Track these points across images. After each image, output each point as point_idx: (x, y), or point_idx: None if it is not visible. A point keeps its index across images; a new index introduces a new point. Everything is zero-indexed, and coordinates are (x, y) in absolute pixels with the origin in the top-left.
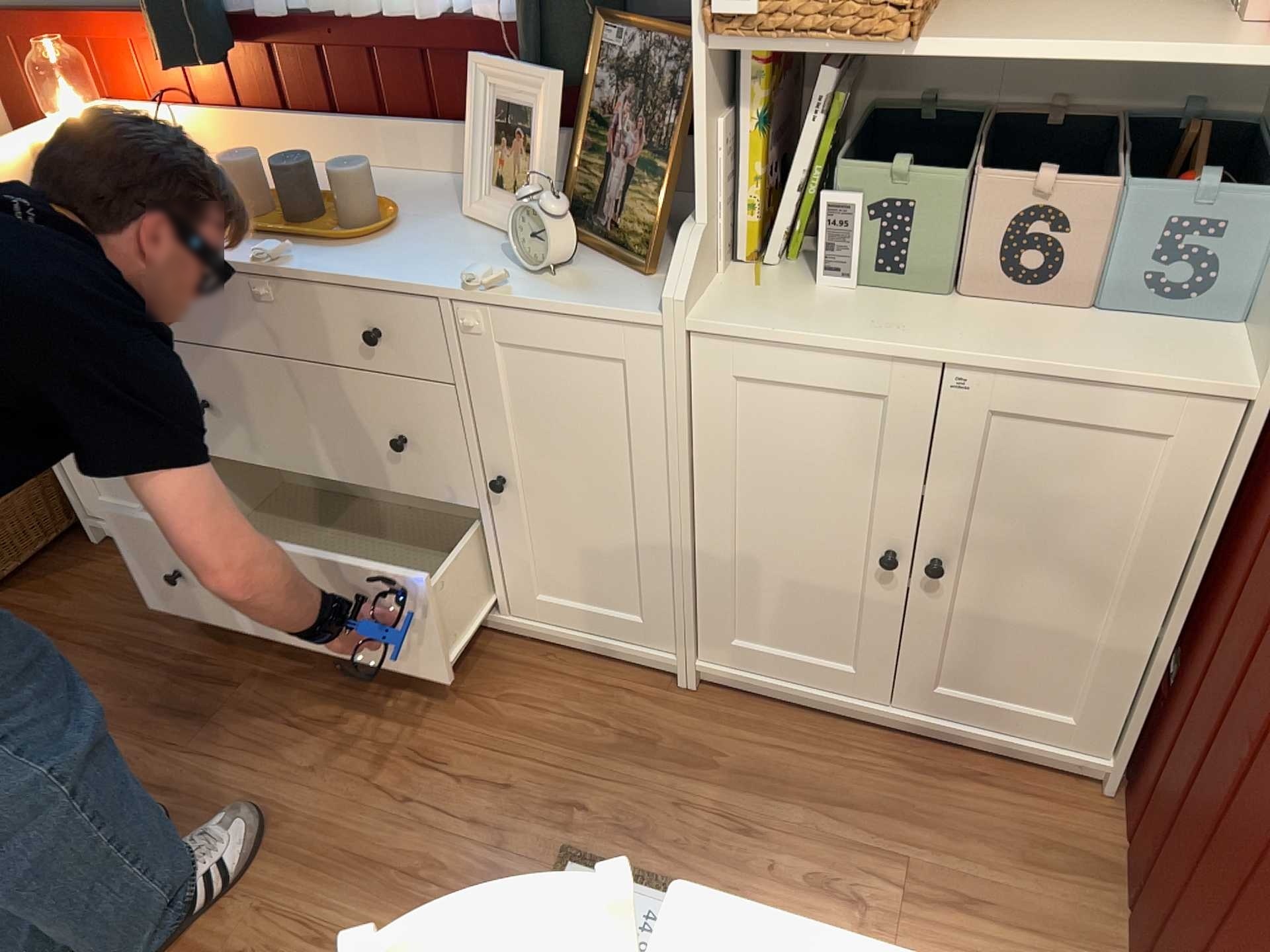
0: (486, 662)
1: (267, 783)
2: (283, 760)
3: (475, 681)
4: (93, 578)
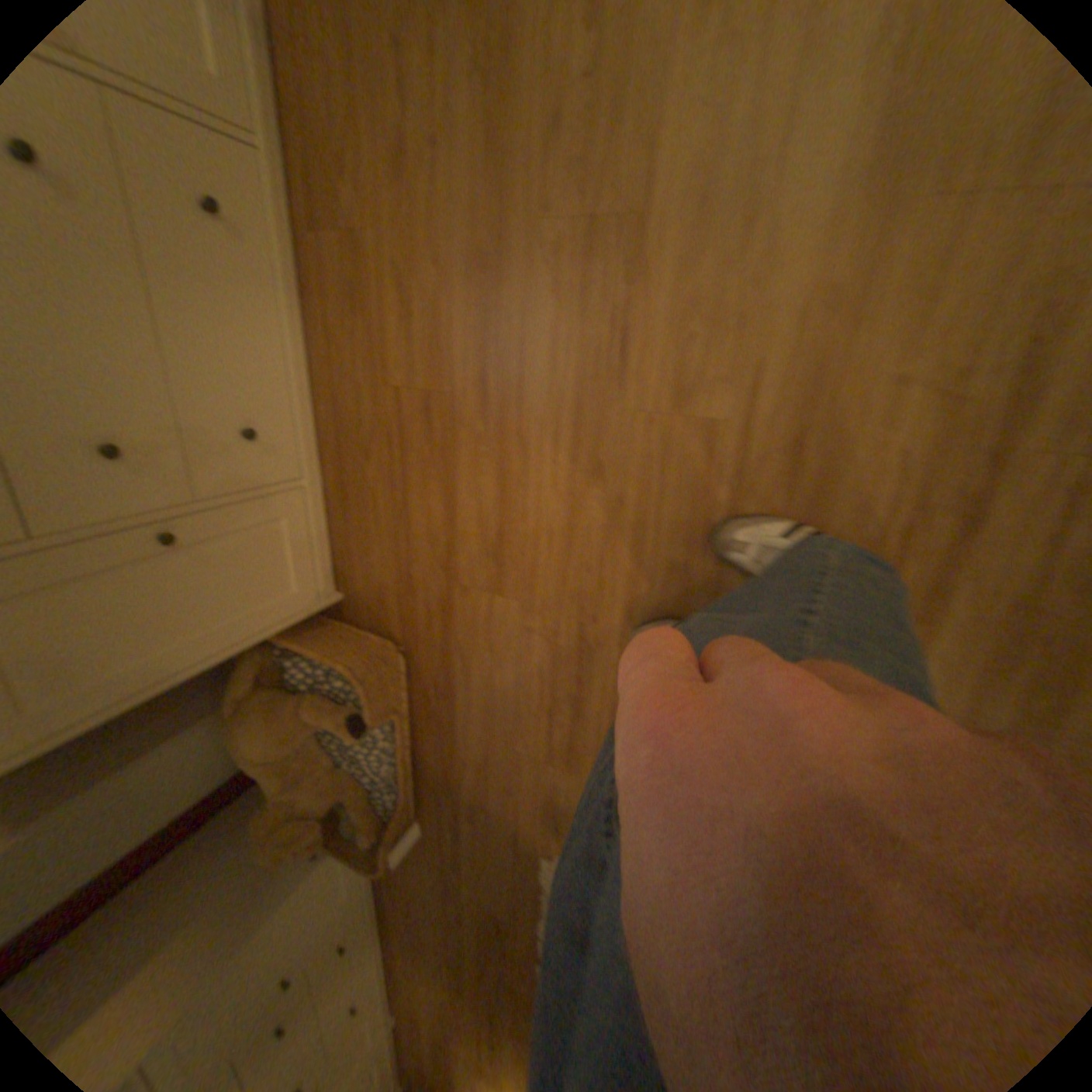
0: (306, 164)
1: (455, 295)
2: (434, 296)
3: (324, 160)
4: (361, 583)
